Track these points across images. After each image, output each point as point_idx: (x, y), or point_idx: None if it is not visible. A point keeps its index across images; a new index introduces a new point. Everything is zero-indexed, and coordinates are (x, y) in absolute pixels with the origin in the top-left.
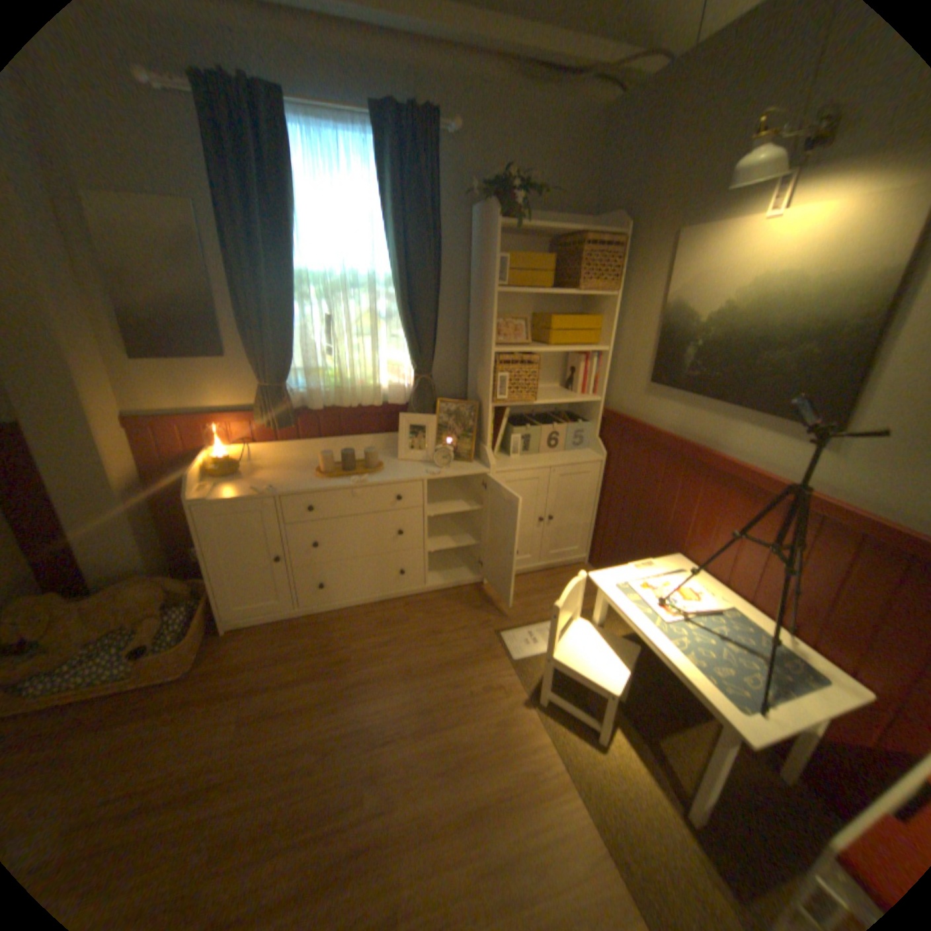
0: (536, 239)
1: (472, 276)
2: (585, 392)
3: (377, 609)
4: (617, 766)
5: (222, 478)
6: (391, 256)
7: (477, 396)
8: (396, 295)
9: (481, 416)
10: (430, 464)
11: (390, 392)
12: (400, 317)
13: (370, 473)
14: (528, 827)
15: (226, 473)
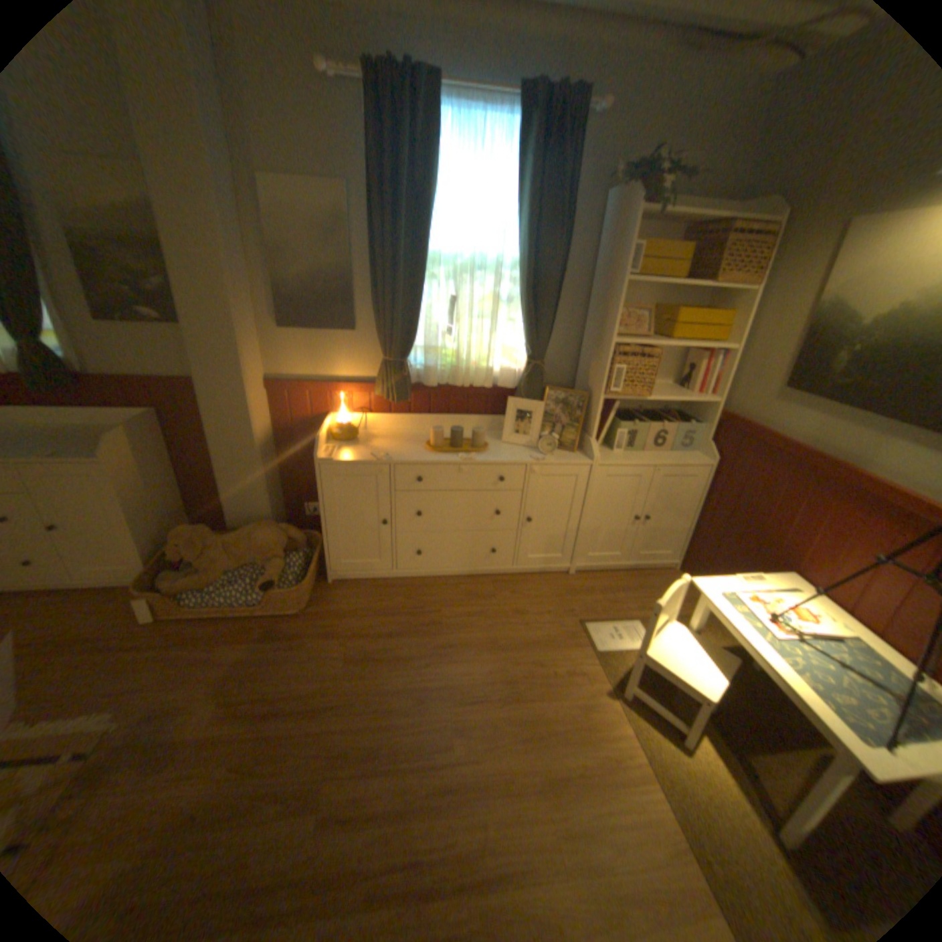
0: (673, 226)
1: (599, 263)
2: (704, 392)
3: (466, 583)
4: (703, 773)
5: (344, 443)
6: (521, 240)
7: (588, 386)
8: (521, 280)
9: (590, 408)
10: (532, 451)
11: (501, 376)
12: (522, 302)
13: (476, 453)
14: (609, 808)
15: (348, 438)
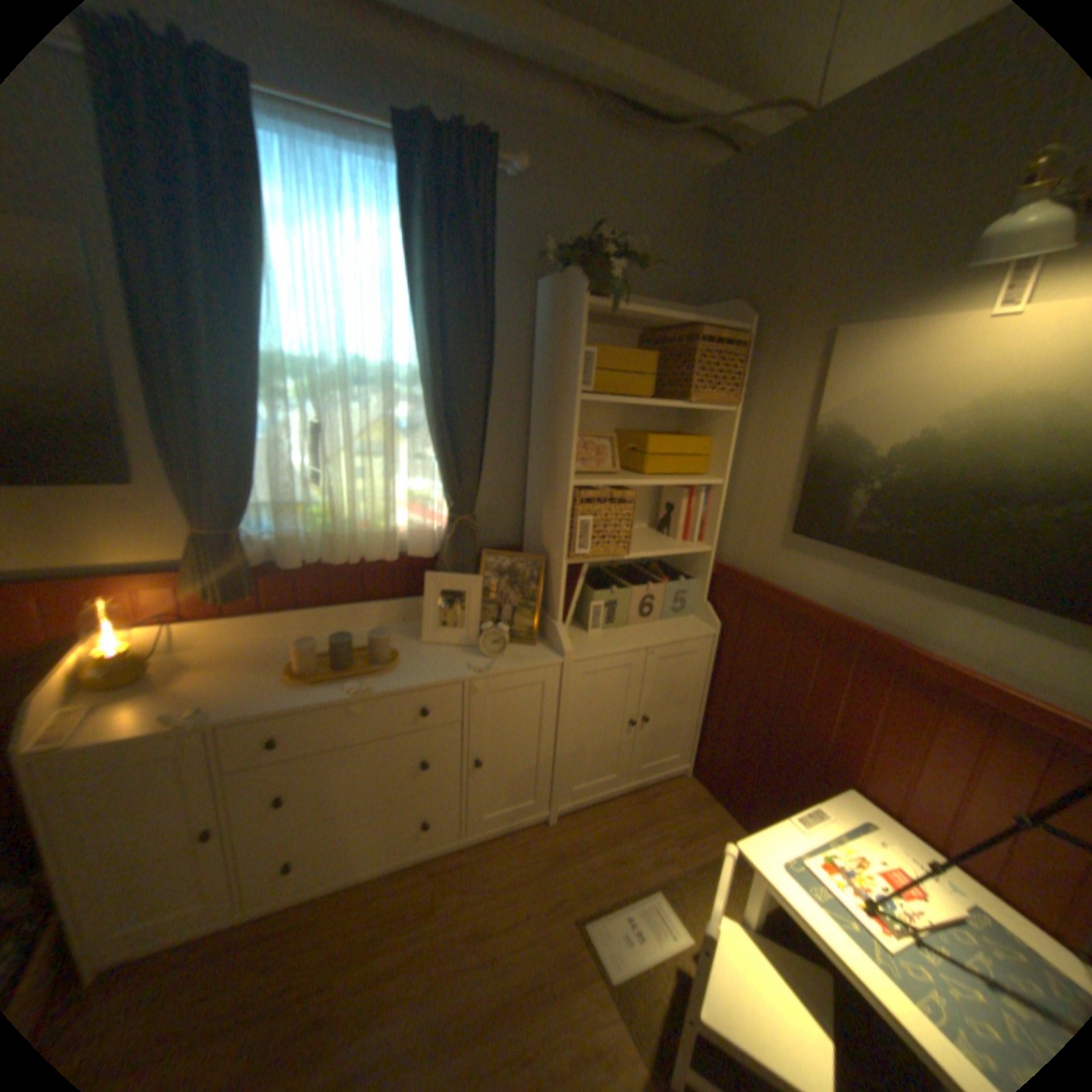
0: (623, 331)
1: (536, 376)
2: (688, 539)
3: (381, 893)
4: None
5: (108, 694)
6: (418, 341)
7: (542, 545)
8: (425, 398)
9: (548, 576)
10: (471, 651)
11: (411, 539)
12: (431, 430)
13: (376, 674)
14: None
15: (116, 685)
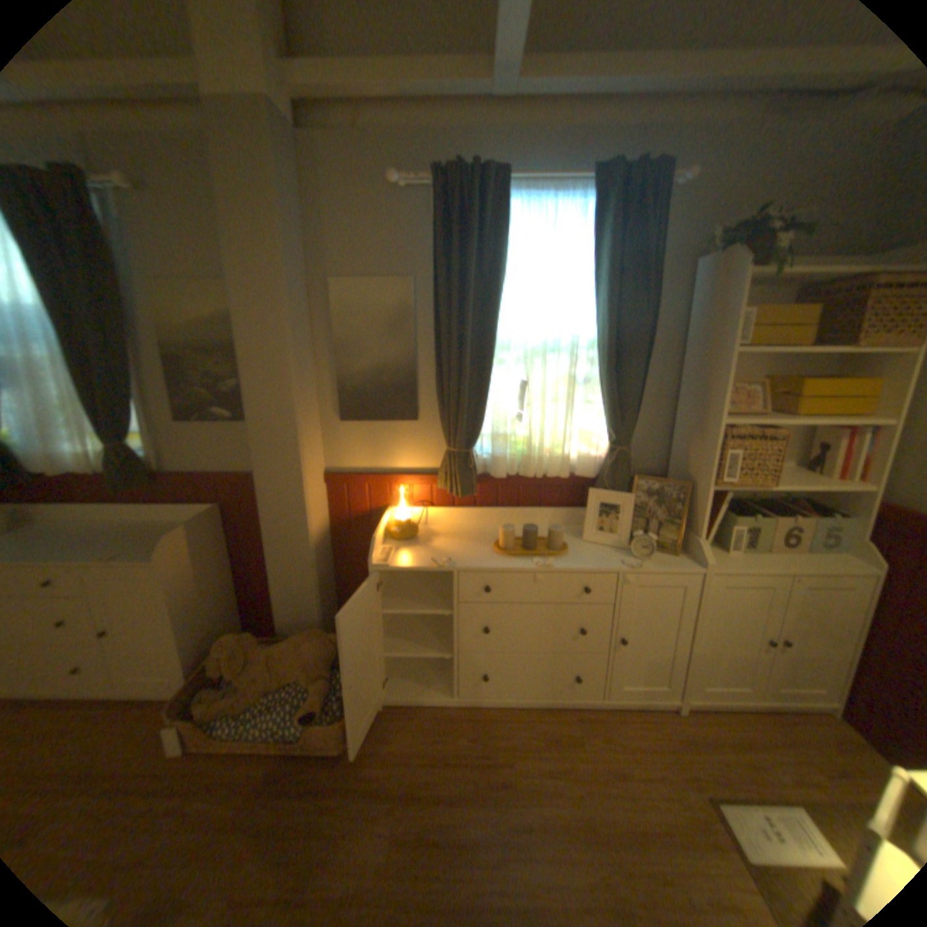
0: (780, 288)
1: (691, 335)
2: (848, 478)
3: (544, 719)
4: None
5: (402, 542)
6: (598, 317)
7: (689, 473)
8: (601, 358)
9: (694, 499)
10: (623, 552)
11: (578, 463)
12: (602, 382)
13: (553, 556)
14: None
15: (406, 537)
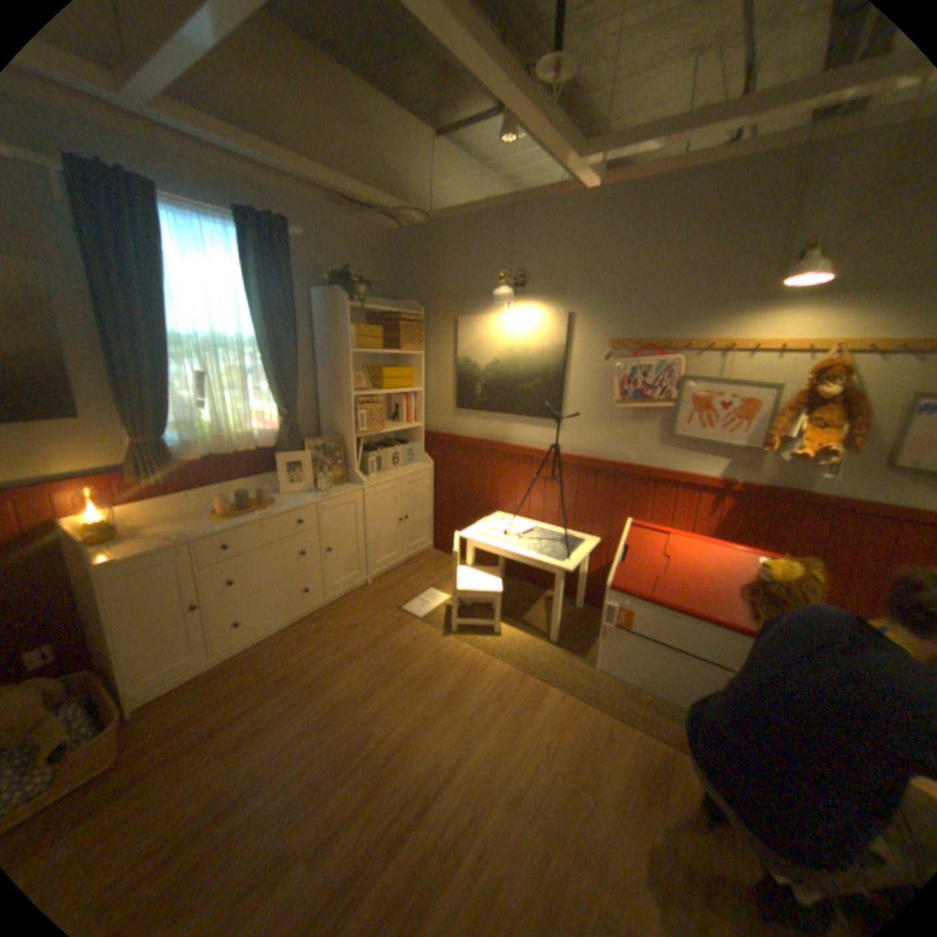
0: (357, 314)
1: (317, 340)
2: (409, 422)
3: (287, 633)
4: (508, 638)
5: (102, 544)
6: (252, 323)
7: (336, 432)
8: (263, 355)
9: (343, 447)
10: (311, 493)
11: (257, 438)
12: (268, 372)
13: (266, 508)
14: (480, 687)
15: (108, 537)
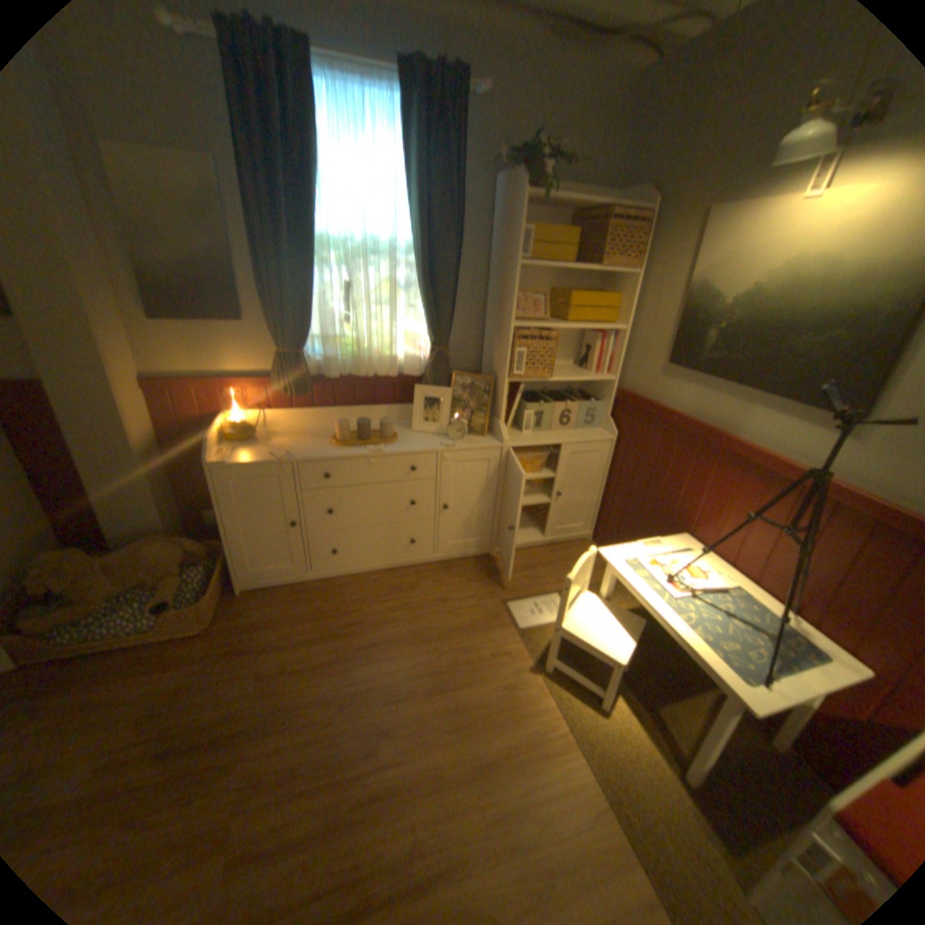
0: (560, 212)
1: (493, 248)
2: (600, 372)
3: (387, 577)
4: (619, 731)
5: (240, 444)
6: (413, 224)
7: (493, 371)
8: (417, 265)
9: (496, 392)
10: (443, 438)
11: (406, 364)
12: (420, 287)
13: (385, 445)
14: (534, 783)
15: (244, 439)
